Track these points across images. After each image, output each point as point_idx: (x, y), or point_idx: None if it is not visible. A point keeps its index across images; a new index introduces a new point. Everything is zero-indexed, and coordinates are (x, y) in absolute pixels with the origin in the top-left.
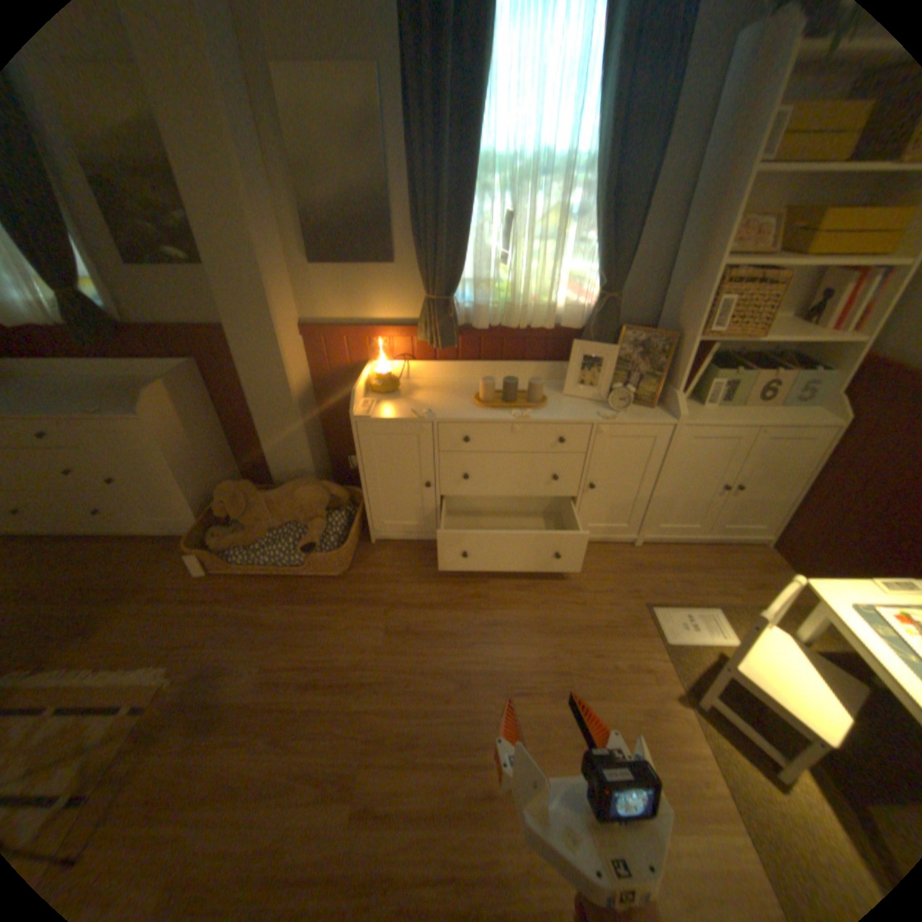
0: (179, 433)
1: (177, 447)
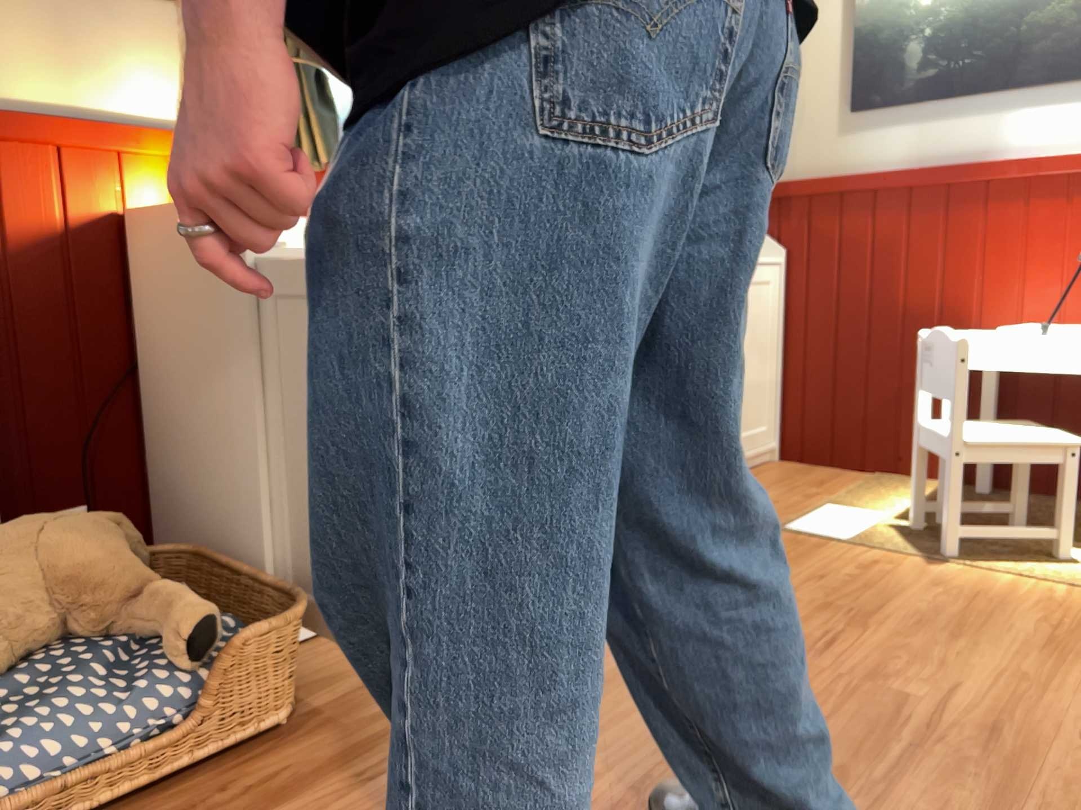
0: None
1: None
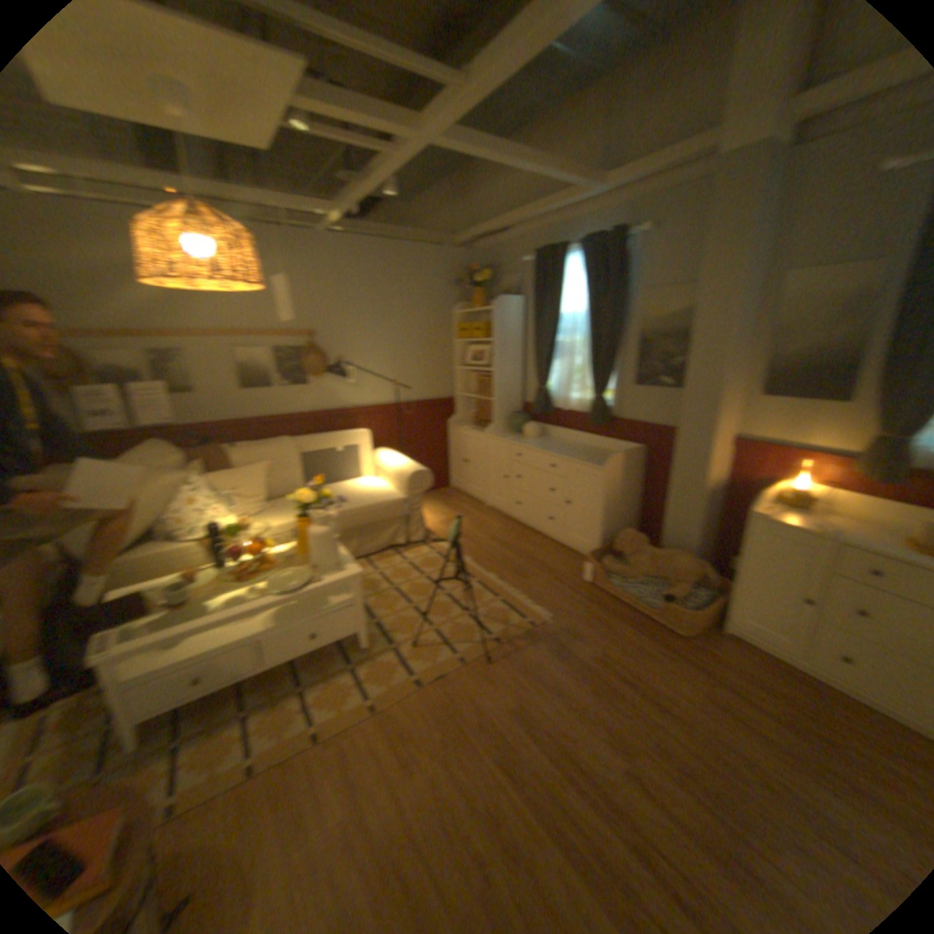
0: (616, 488)
1: (611, 496)
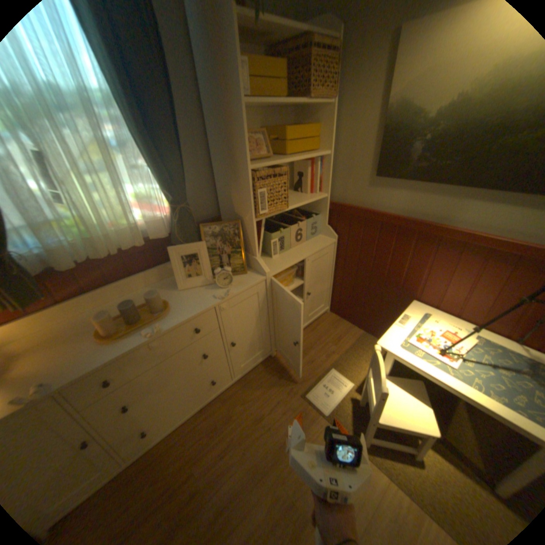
0: None
1: None
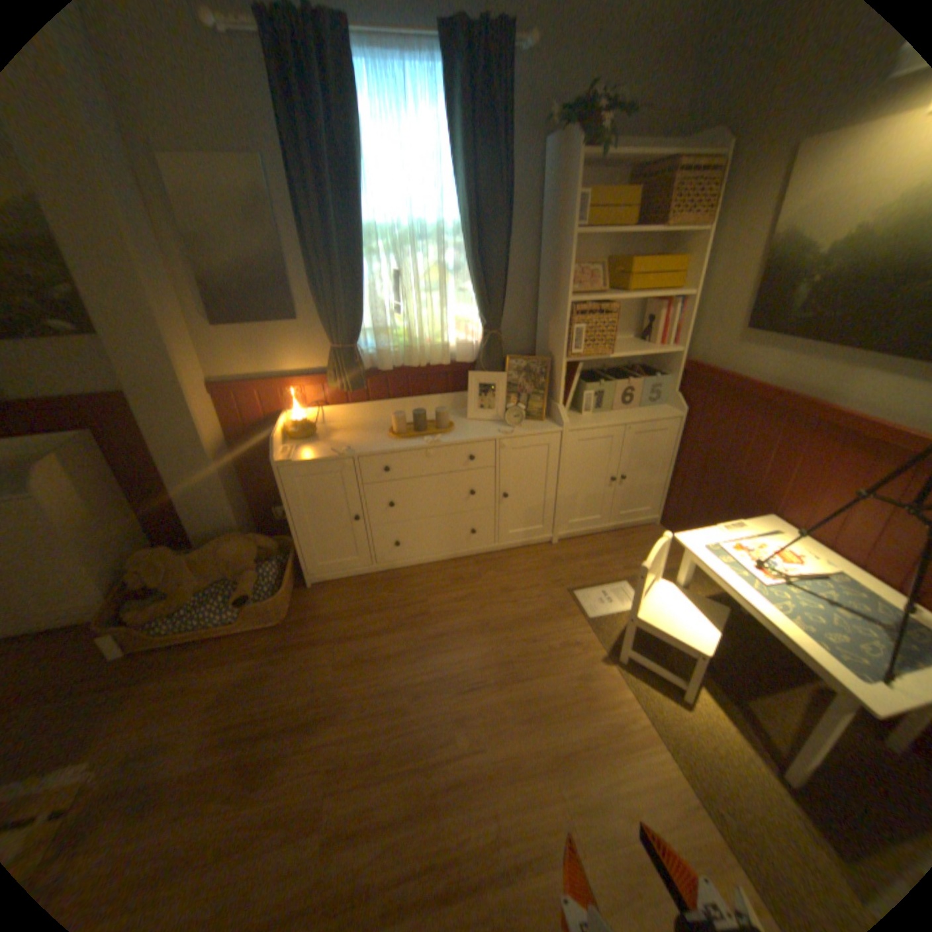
0: (78, 508)
1: (77, 523)
